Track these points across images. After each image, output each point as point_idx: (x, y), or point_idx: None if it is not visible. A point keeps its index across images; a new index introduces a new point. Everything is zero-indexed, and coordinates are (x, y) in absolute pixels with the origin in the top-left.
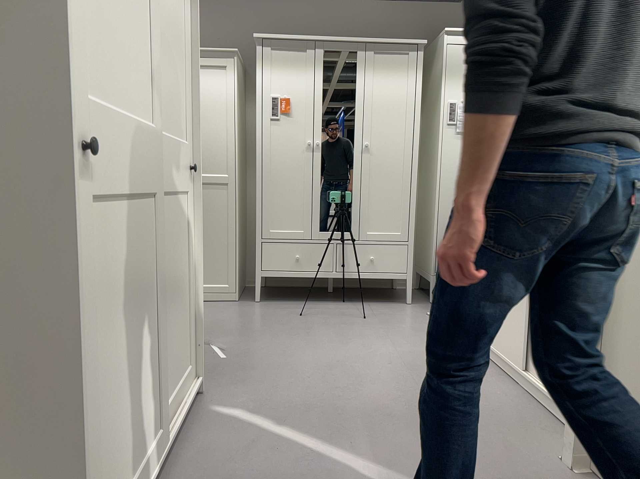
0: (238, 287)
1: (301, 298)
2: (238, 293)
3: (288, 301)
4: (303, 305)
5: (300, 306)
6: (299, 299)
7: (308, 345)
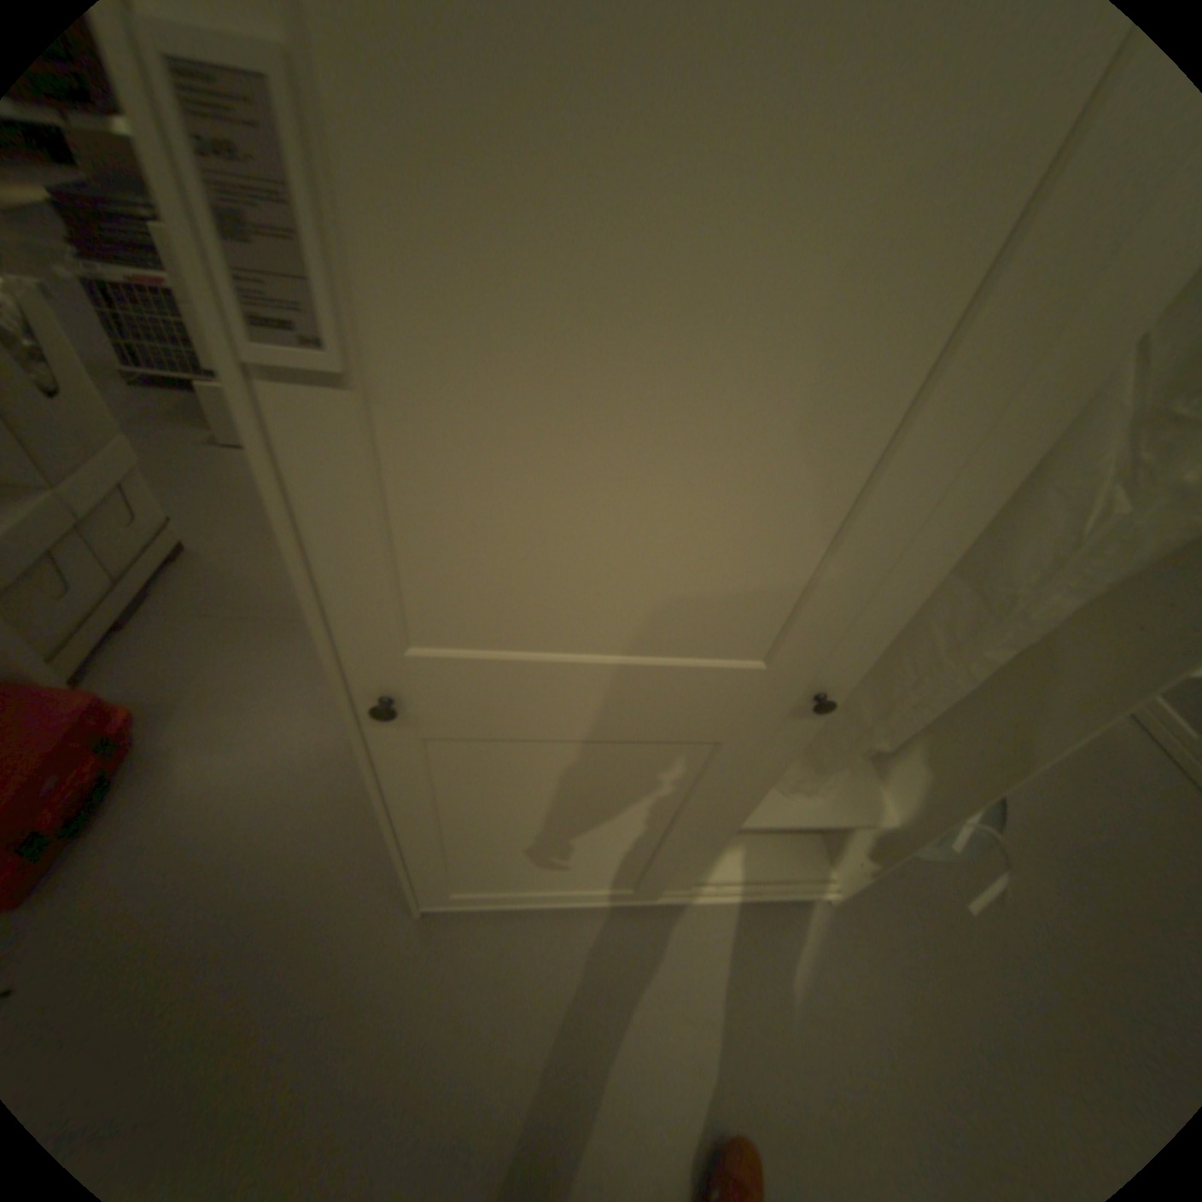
0: None
1: None
2: None
3: None
4: None
5: None
6: None
7: None
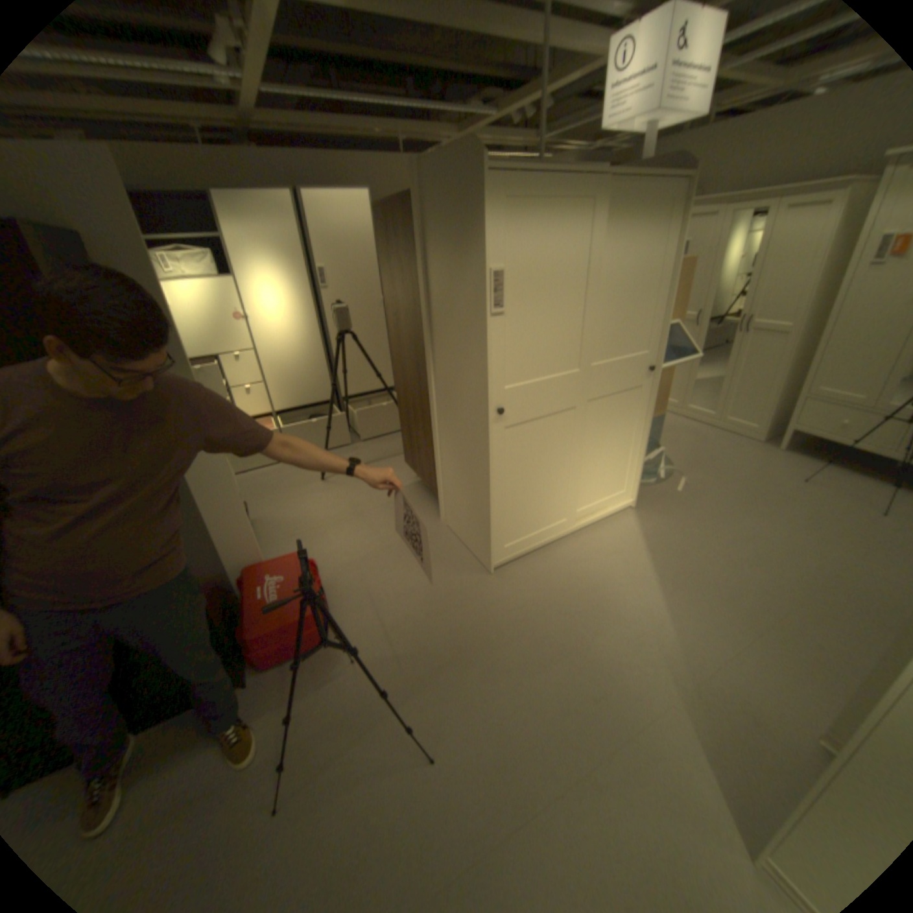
0: (771, 430)
1: (846, 461)
2: (770, 435)
3: (822, 459)
4: (833, 469)
5: (827, 470)
6: (840, 461)
7: (766, 511)
